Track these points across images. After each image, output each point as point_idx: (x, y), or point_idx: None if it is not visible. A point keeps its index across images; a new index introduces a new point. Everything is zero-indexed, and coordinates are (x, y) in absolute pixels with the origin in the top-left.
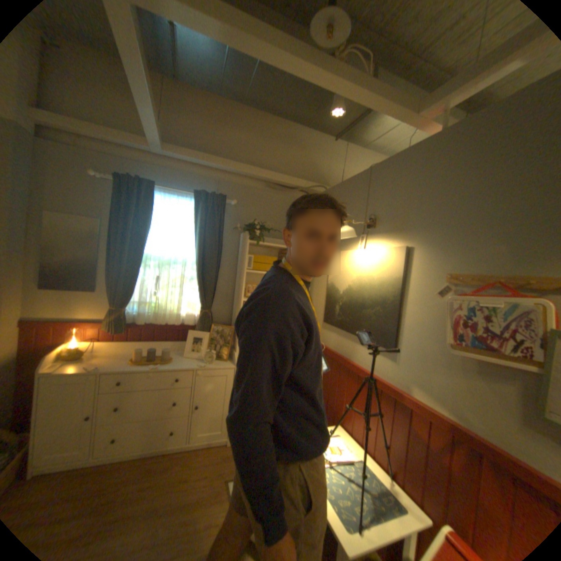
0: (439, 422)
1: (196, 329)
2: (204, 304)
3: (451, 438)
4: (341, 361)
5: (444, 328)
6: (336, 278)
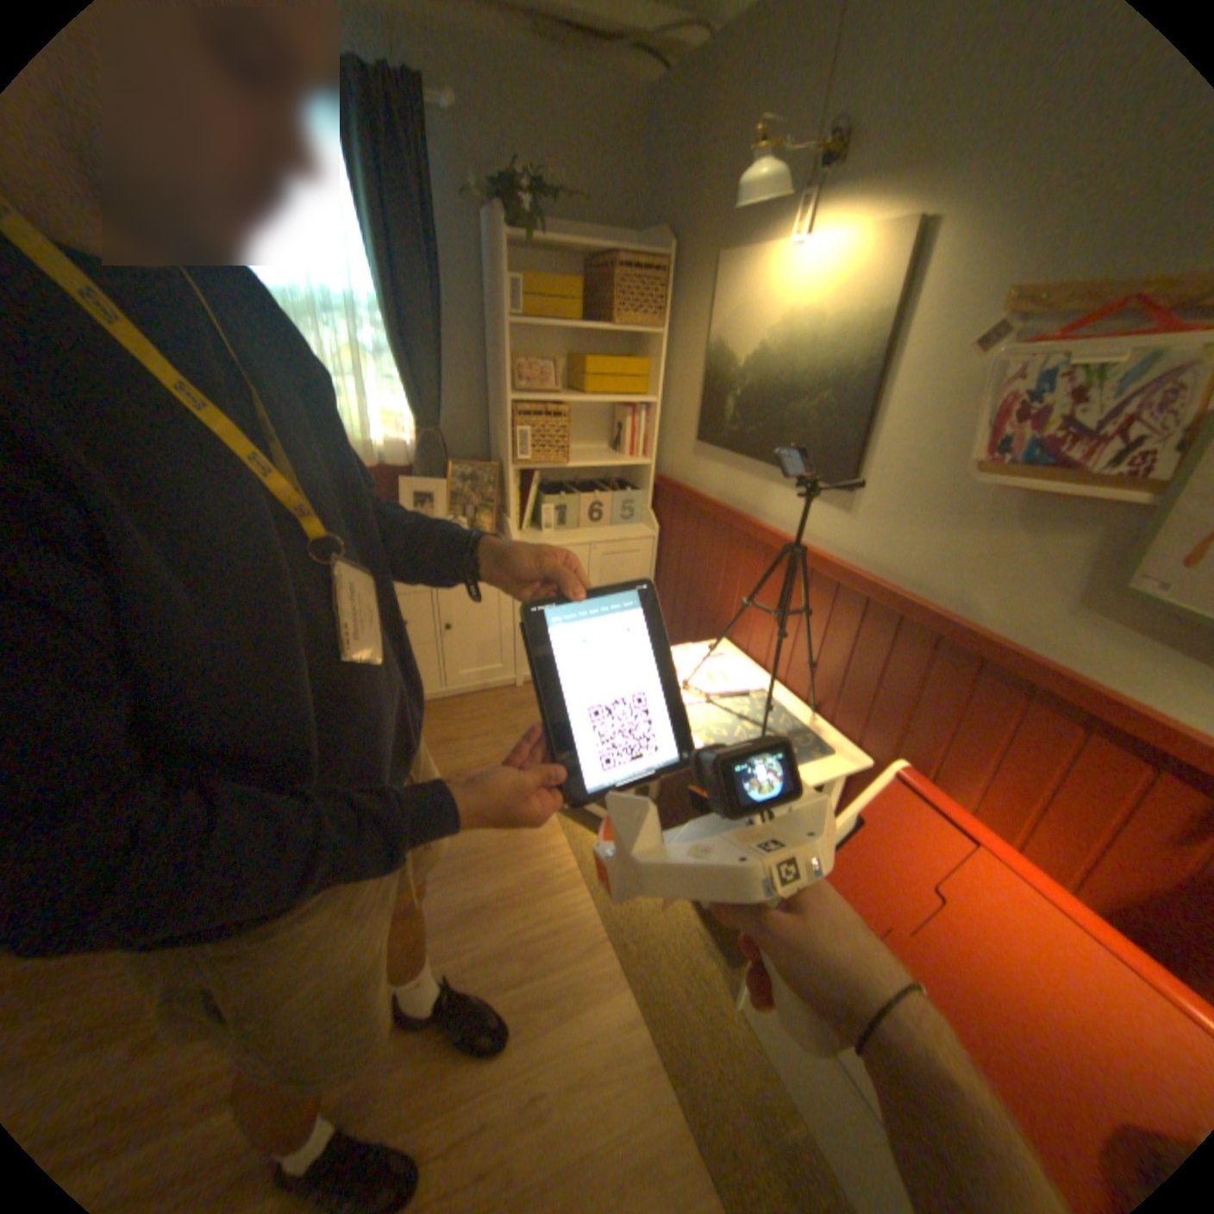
0: (917, 614)
1: (415, 475)
2: (420, 415)
3: (933, 640)
4: (732, 521)
5: (970, 428)
6: (731, 328)
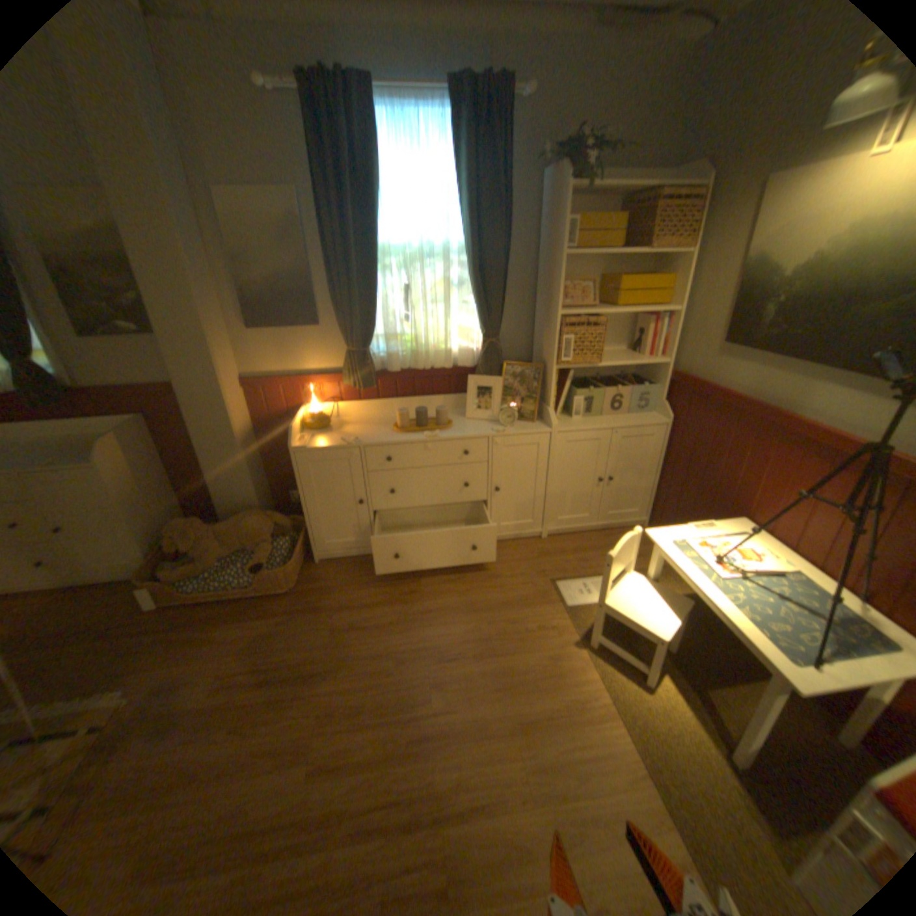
0: None
1: (478, 373)
2: (483, 329)
3: None
4: (765, 413)
5: None
6: (778, 240)
